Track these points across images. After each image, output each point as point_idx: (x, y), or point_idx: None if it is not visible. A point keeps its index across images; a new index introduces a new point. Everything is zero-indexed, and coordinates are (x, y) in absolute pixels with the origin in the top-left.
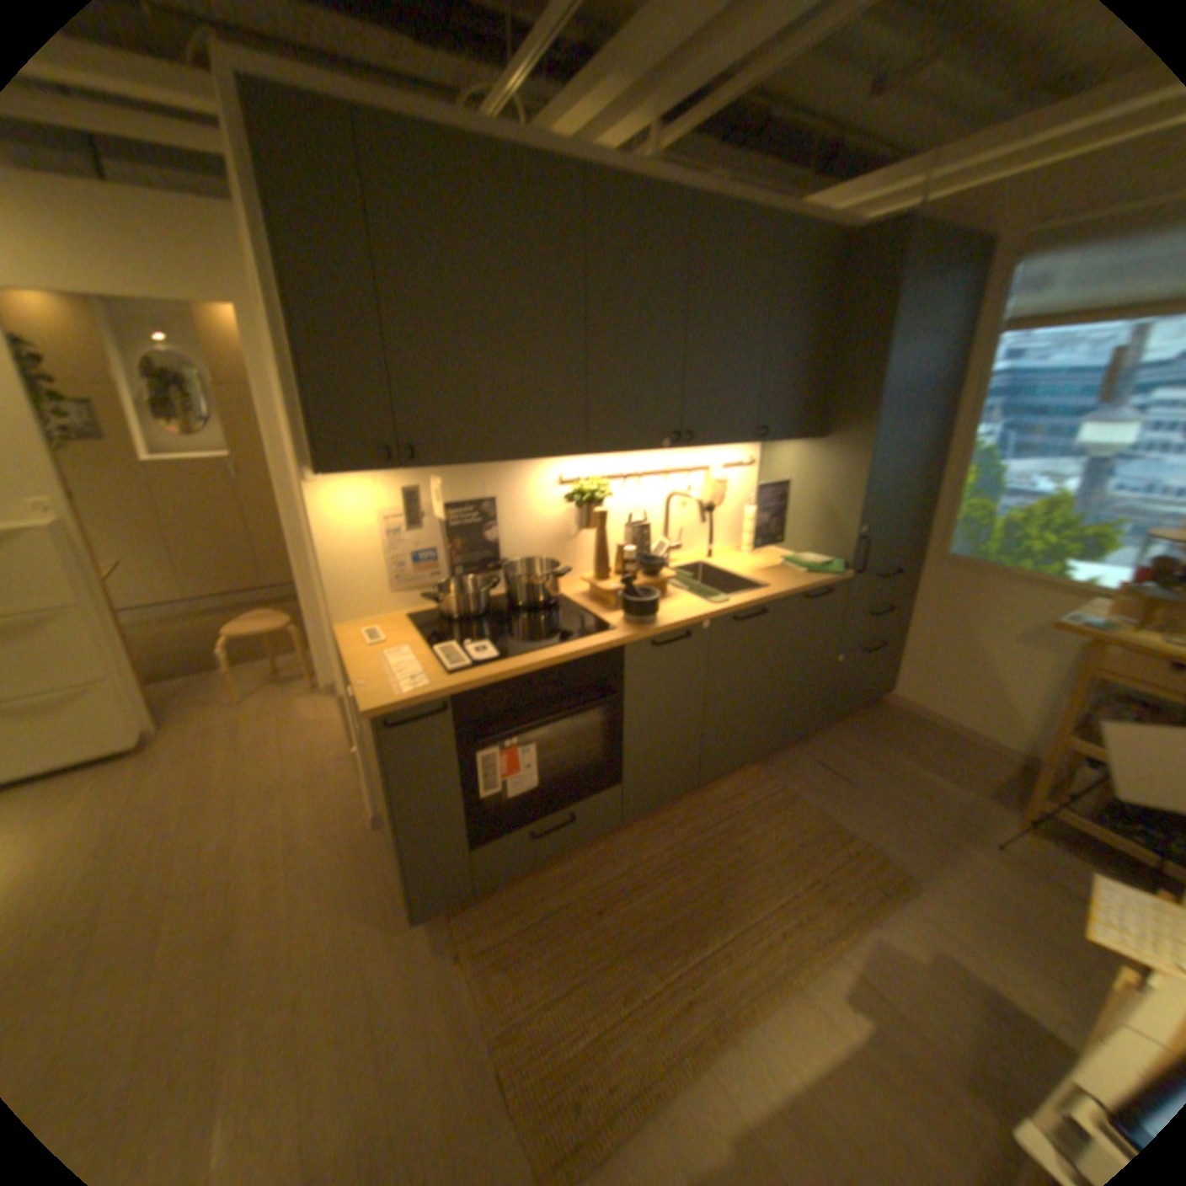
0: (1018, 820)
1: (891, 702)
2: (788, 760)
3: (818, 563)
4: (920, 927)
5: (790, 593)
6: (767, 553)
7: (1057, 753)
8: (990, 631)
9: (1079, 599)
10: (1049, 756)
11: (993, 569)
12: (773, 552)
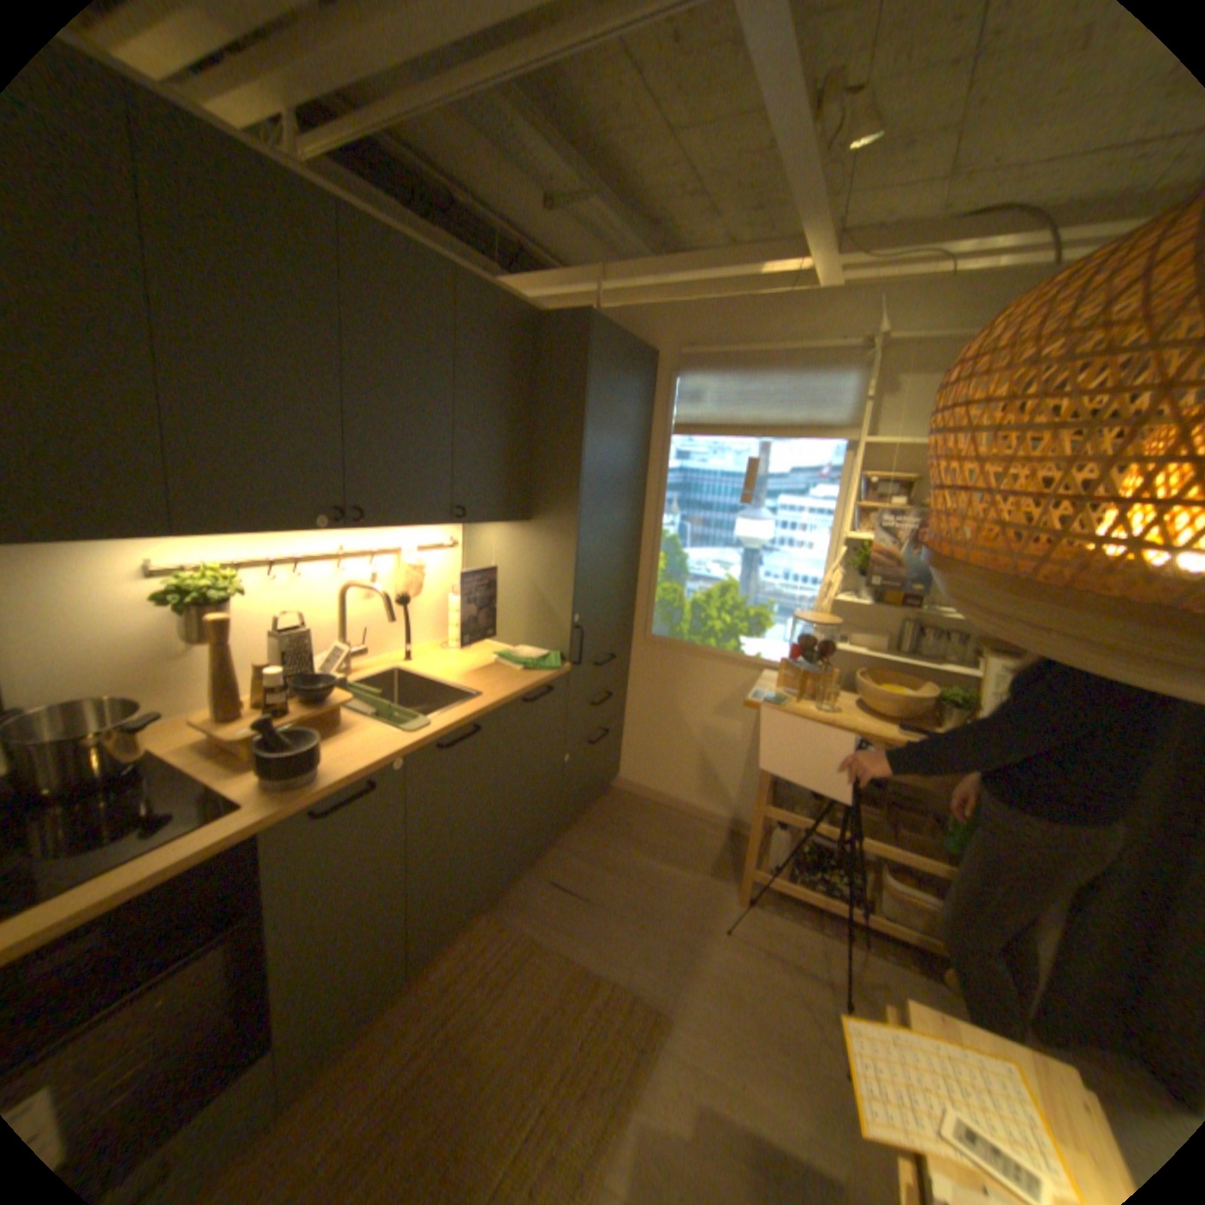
0: (736, 893)
1: (618, 787)
2: (522, 892)
3: (536, 657)
4: (677, 1080)
5: (508, 699)
6: (481, 647)
7: (758, 823)
8: (691, 706)
9: (752, 671)
10: (747, 816)
11: (688, 648)
12: (488, 645)
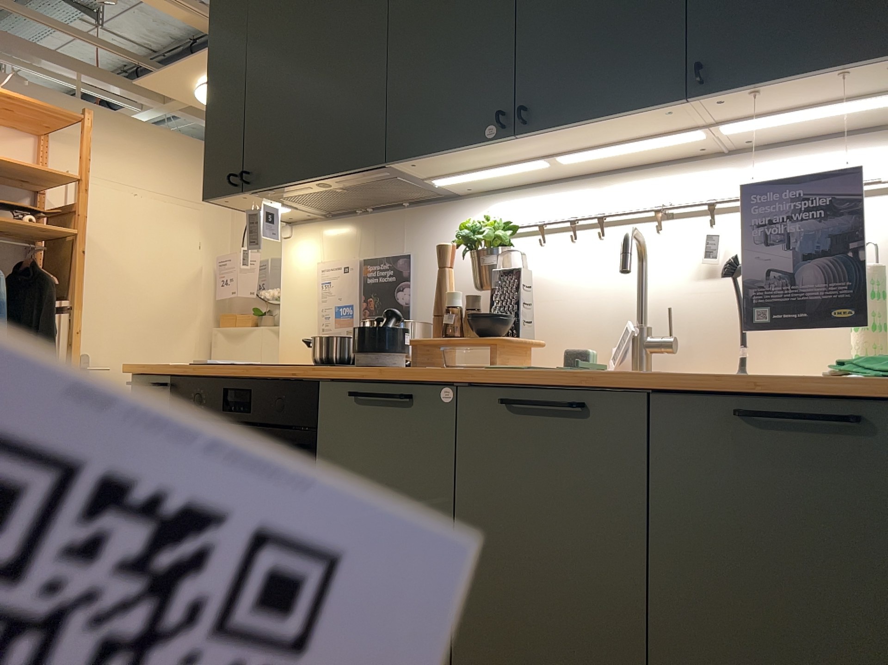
0: None
1: None
2: None
3: None
4: None
5: (666, 382)
6: None
7: None
8: None
9: None
10: None
11: None
12: None
